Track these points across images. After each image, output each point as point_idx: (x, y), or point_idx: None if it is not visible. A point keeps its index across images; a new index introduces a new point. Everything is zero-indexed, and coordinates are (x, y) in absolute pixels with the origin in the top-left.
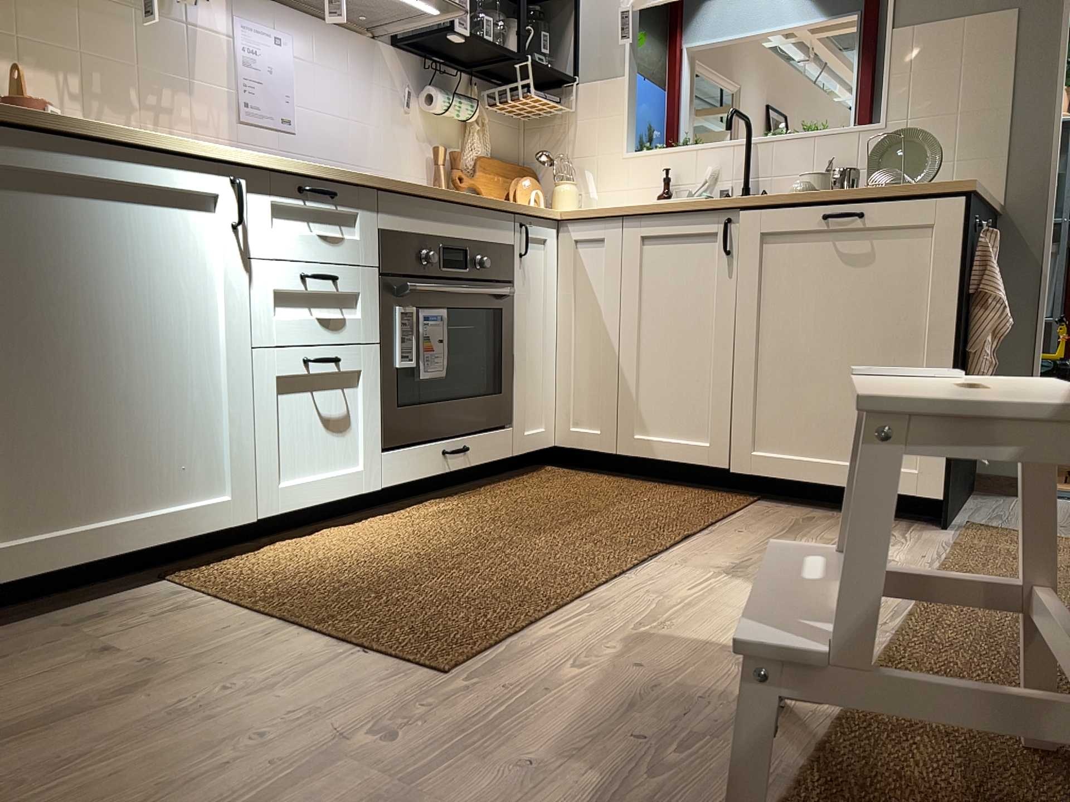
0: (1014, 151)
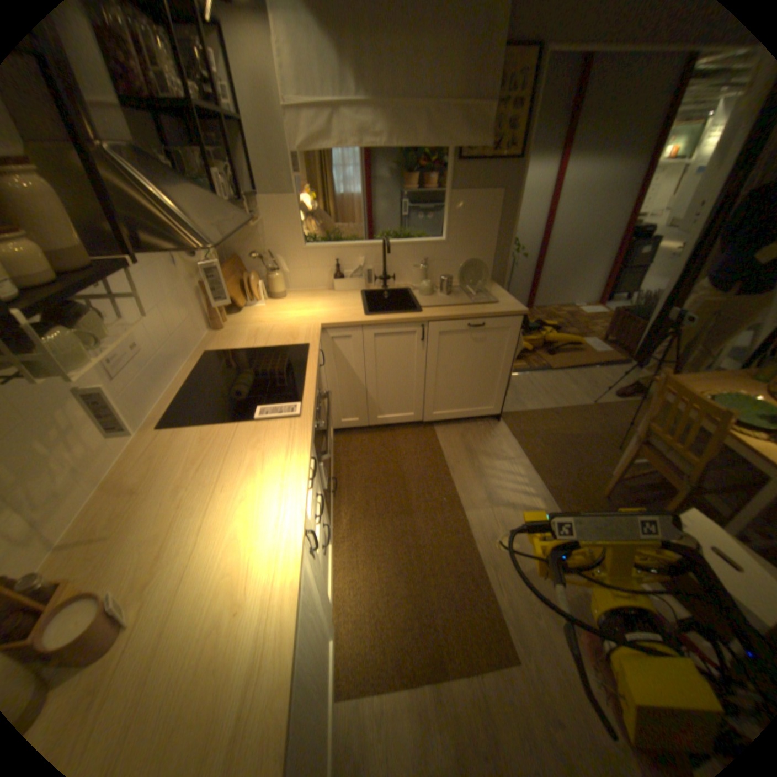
0: (498, 256)
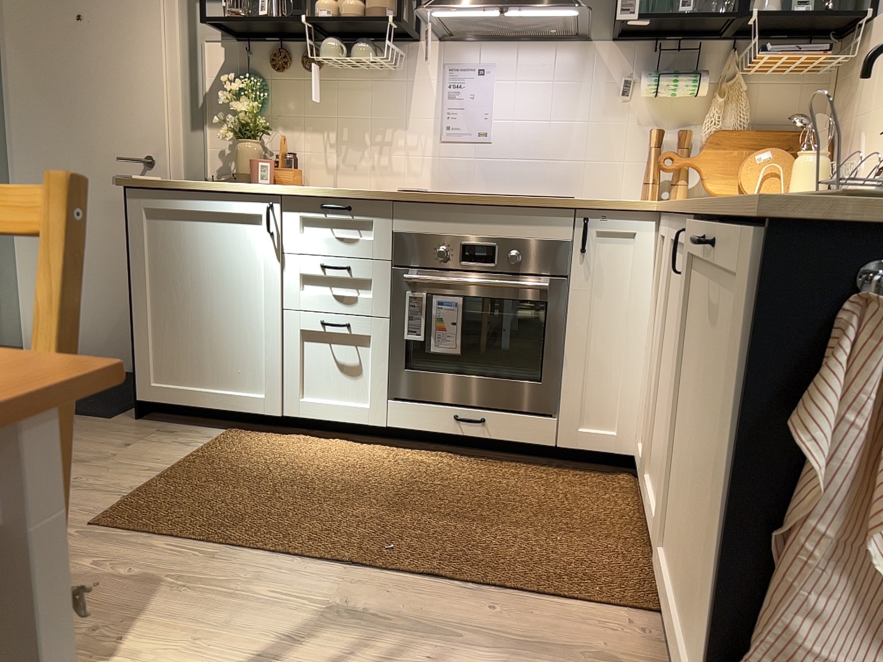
0: None
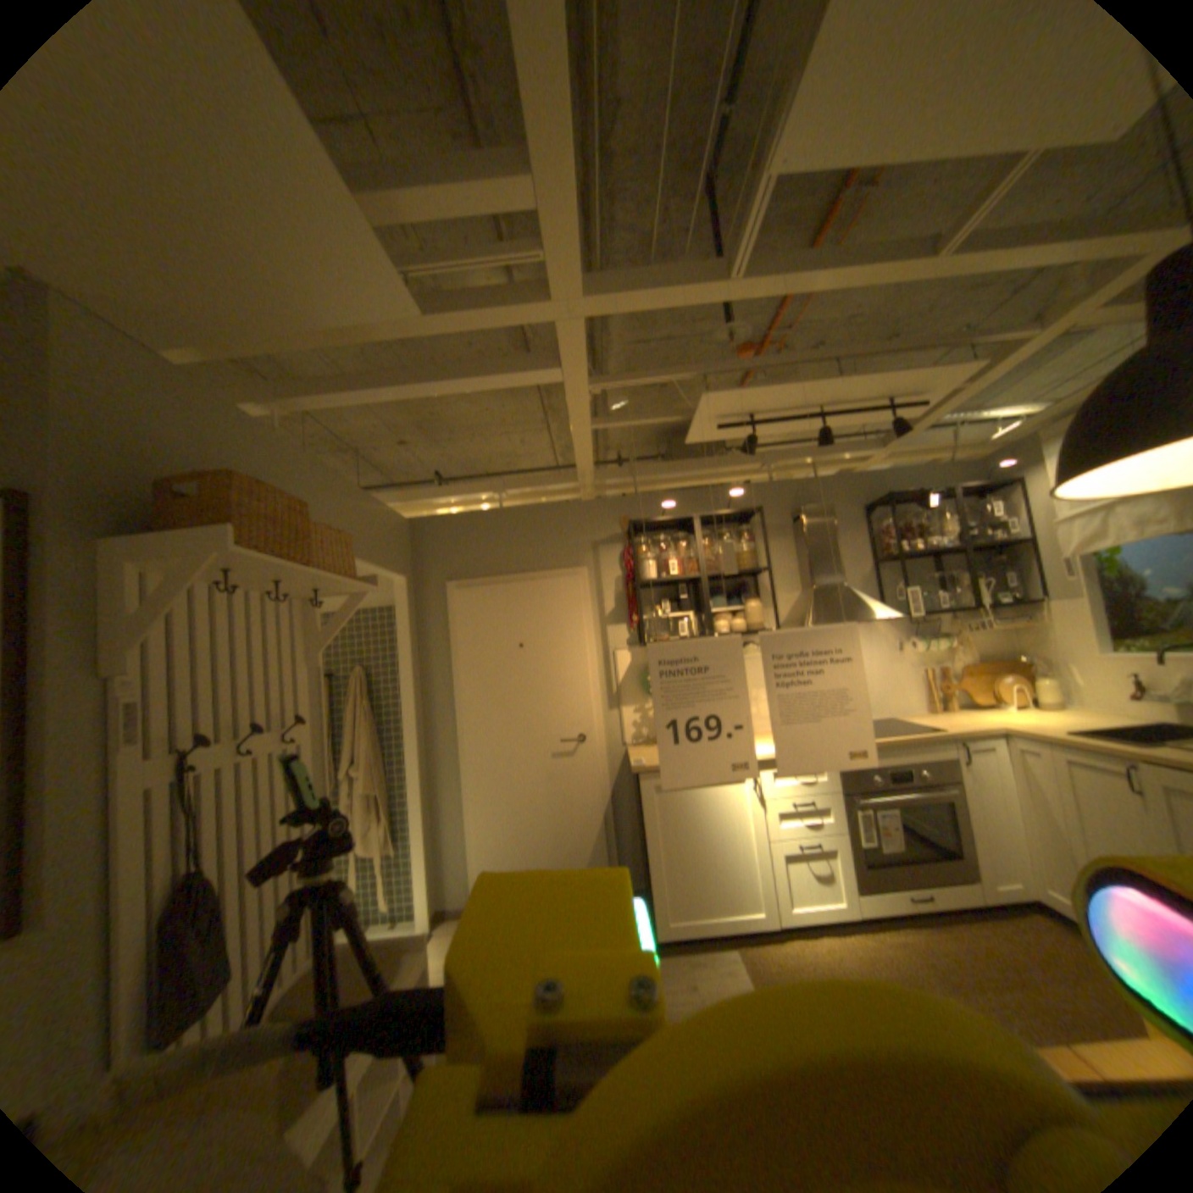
0: None
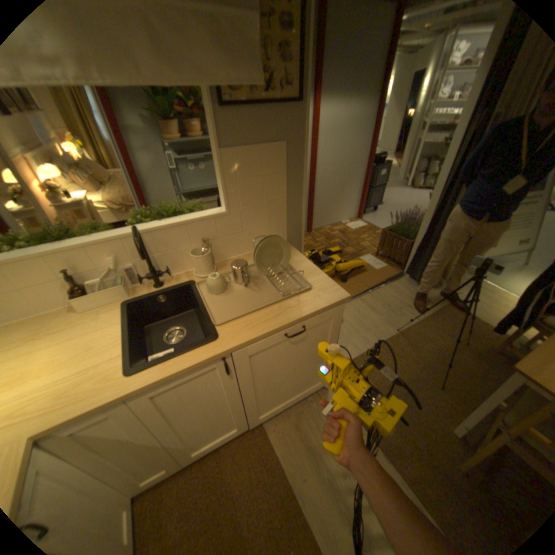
0: (290, 217)
